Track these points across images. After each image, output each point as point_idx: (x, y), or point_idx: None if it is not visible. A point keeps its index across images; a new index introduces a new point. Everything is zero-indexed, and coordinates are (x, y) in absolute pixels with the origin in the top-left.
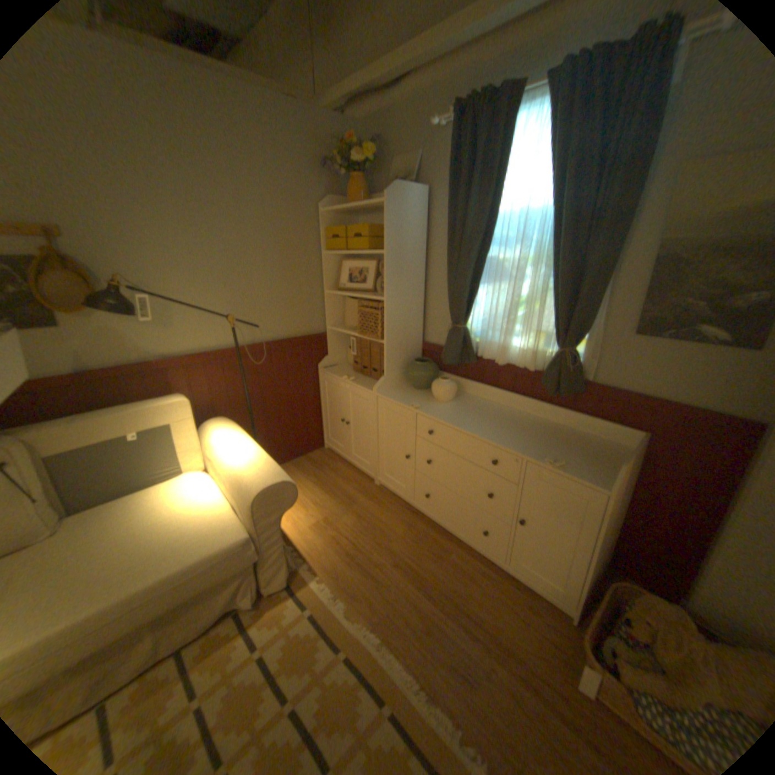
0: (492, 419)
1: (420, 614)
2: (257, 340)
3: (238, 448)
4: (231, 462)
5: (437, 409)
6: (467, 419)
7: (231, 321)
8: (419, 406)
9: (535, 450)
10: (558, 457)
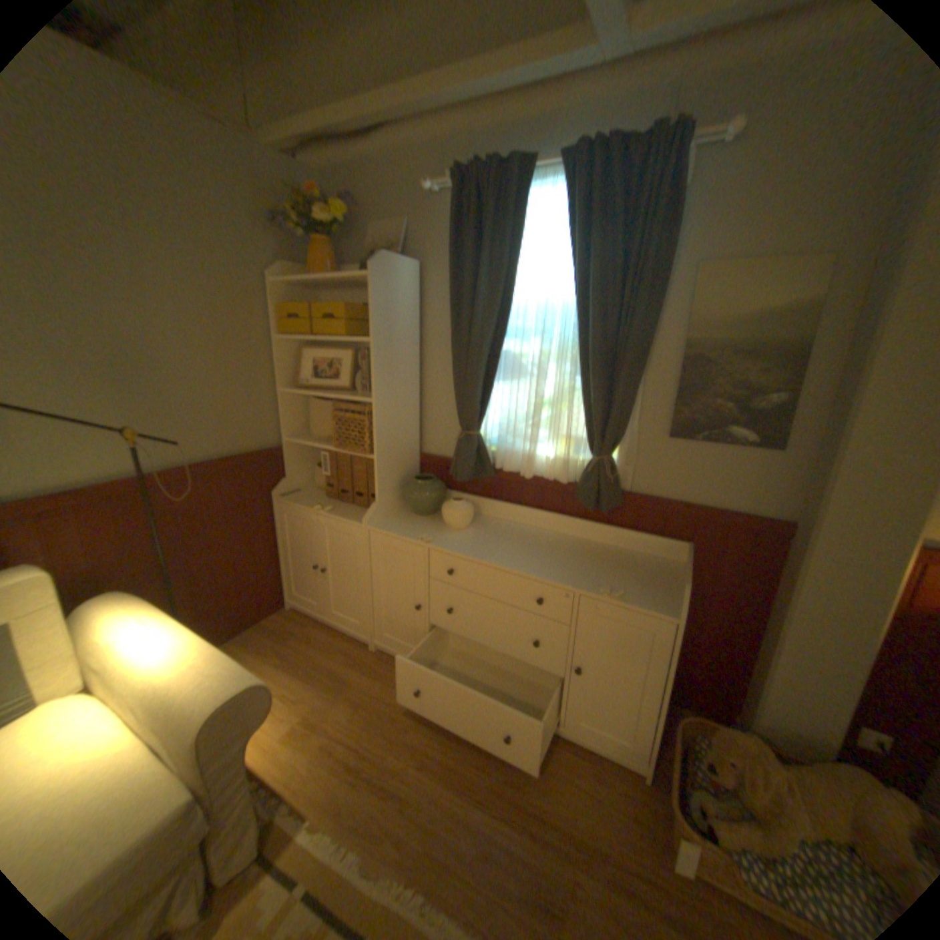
0: (524, 545)
1: (468, 830)
2: (172, 462)
3: (155, 642)
4: (145, 670)
5: (455, 539)
6: (495, 549)
7: (126, 436)
8: (432, 539)
9: (585, 579)
10: (611, 585)
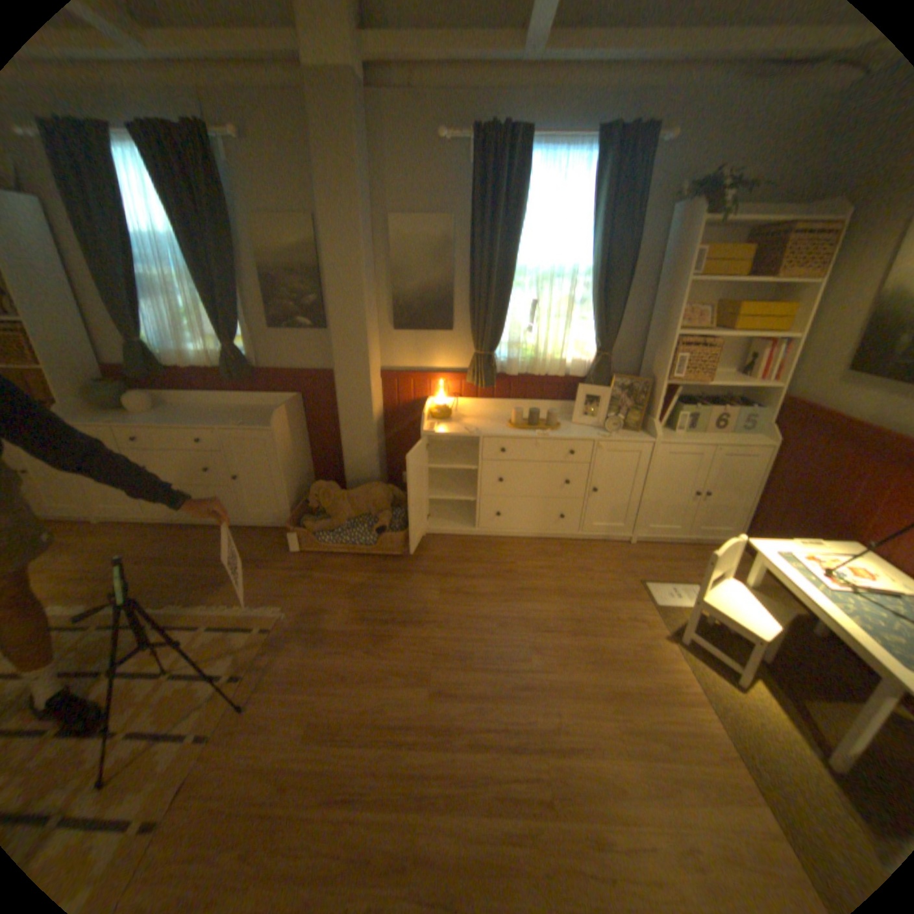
0: (190, 414)
1: (168, 577)
2: None
3: None
4: None
5: (133, 419)
6: (165, 419)
7: None
8: (110, 420)
9: (224, 422)
10: (240, 422)
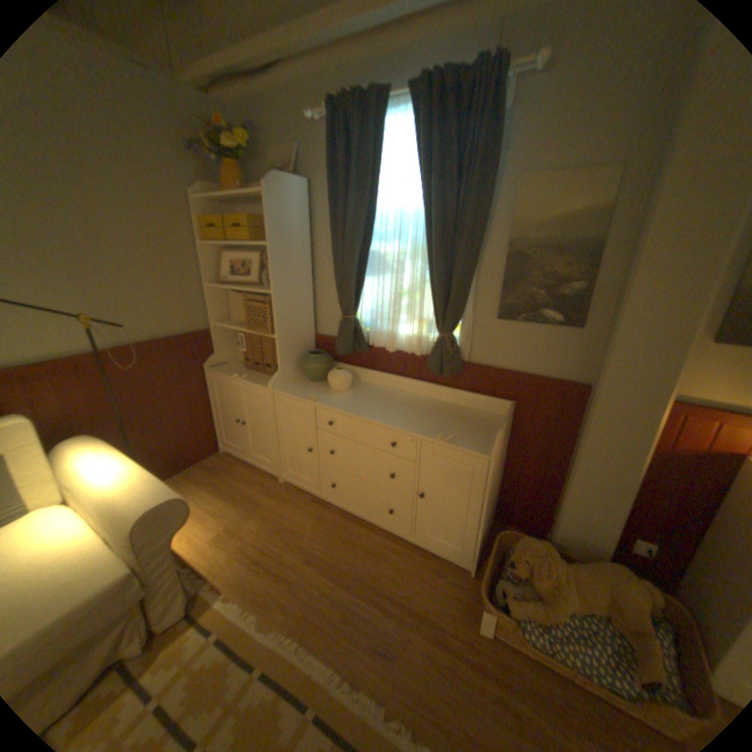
0: (387, 403)
1: (335, 604)
2: (122, 341)
3: (107, 470)
4: (98, 488)
5: (335, 399)
6: (364, 406)
7: (84, 321)
8: (317, 398)
9: (427, 428)
10: (446, 432)
